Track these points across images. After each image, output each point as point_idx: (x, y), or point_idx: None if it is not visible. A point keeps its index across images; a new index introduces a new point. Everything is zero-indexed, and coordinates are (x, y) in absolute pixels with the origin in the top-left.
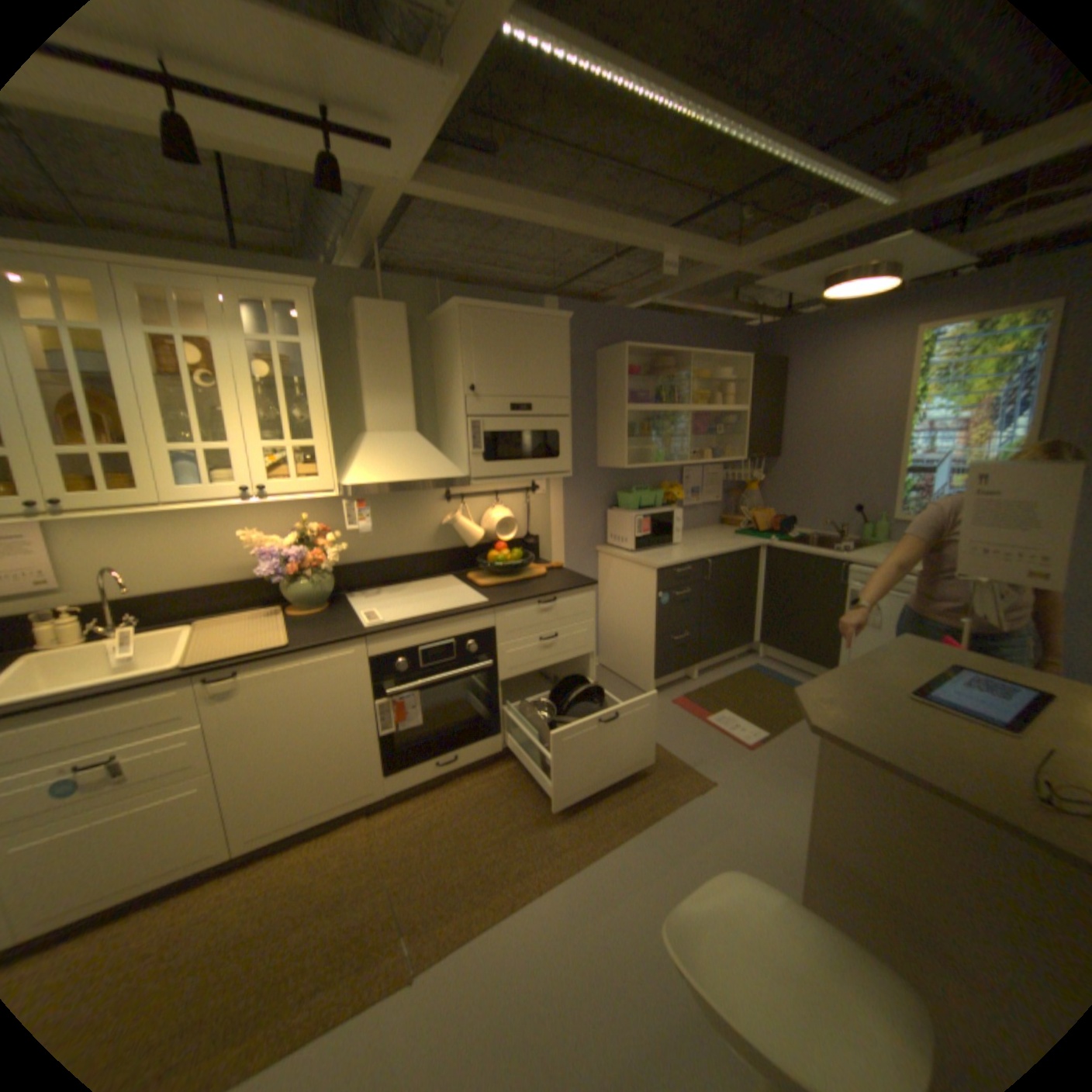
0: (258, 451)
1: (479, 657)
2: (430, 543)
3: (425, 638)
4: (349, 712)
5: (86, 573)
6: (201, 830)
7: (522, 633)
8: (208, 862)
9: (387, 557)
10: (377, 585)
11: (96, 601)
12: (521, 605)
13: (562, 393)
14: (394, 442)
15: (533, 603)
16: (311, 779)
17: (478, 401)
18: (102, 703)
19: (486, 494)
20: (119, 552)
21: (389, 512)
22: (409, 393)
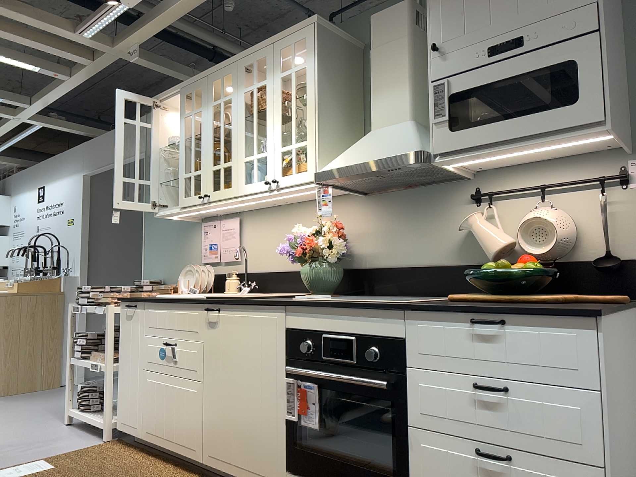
0: (277, 154)
1: (379, 372)
2: (452, 254)
3: (329, 325)
4: (268, 378)
5: (253, 255)
6: (193, 424)
7: (444, 363)
8: (193, 454)
9: (406, 265)
10: (394, 294)
11: (249, 271)
12: (442, 317)
13: (578, 0)
14: (381, 133)
15: (462, 318)
16: (242, 429)
17: (442, 61)
18: (177, 307)
19: (526, 190)
20: (261, 241)
21: (411, 216)
22: (404, 83)
